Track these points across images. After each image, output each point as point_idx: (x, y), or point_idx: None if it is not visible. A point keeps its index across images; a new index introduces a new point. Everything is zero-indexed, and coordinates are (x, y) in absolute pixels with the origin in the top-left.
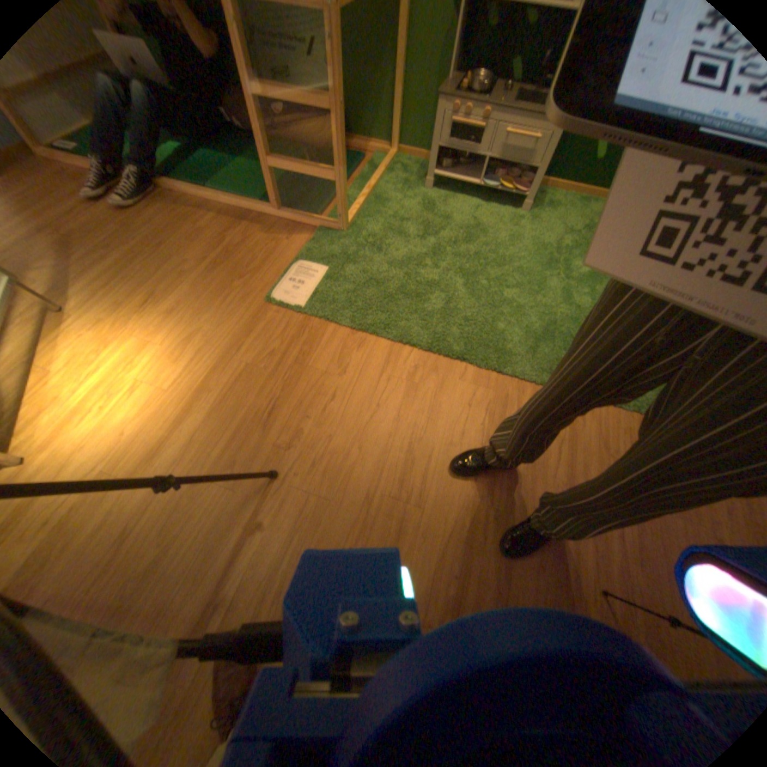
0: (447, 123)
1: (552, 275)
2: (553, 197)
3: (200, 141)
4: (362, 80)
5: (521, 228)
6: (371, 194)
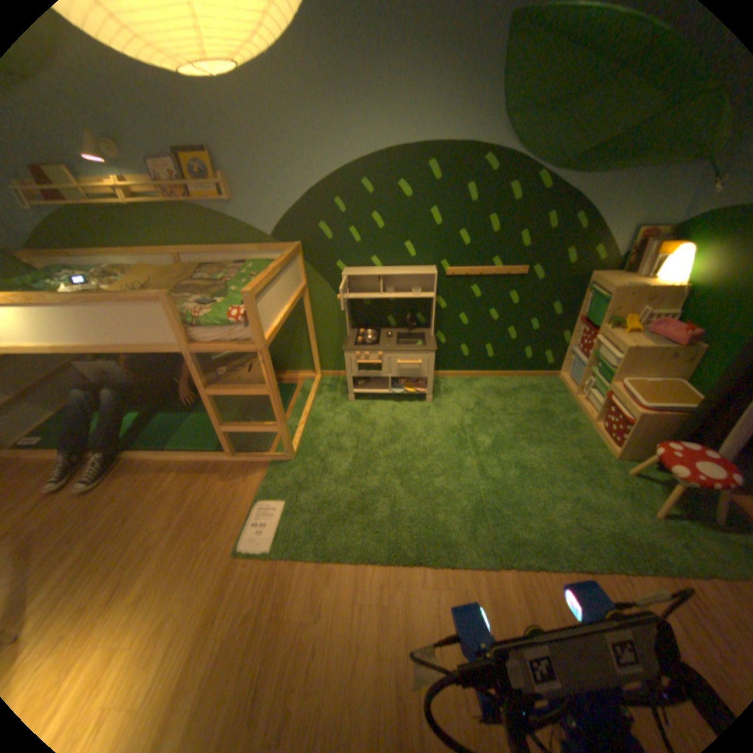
0: (355, 365)
1: (466, 455)
2: (446, 385)
3: (159, 406)
4: (286, 342)
5: (431, 418)
6: (309, 419)
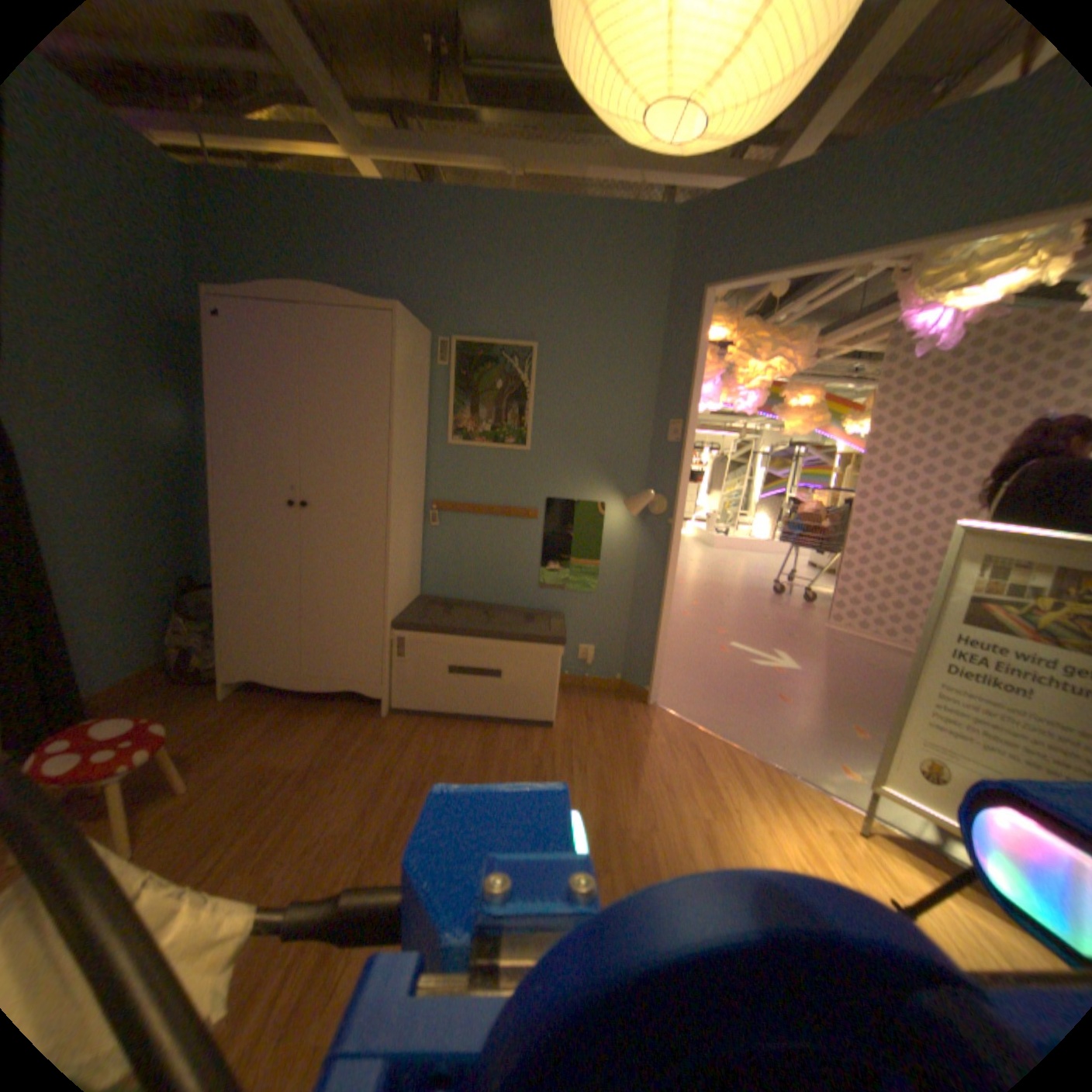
0: None
1: None
2: None
3: None
4: None
5: None
6: None
